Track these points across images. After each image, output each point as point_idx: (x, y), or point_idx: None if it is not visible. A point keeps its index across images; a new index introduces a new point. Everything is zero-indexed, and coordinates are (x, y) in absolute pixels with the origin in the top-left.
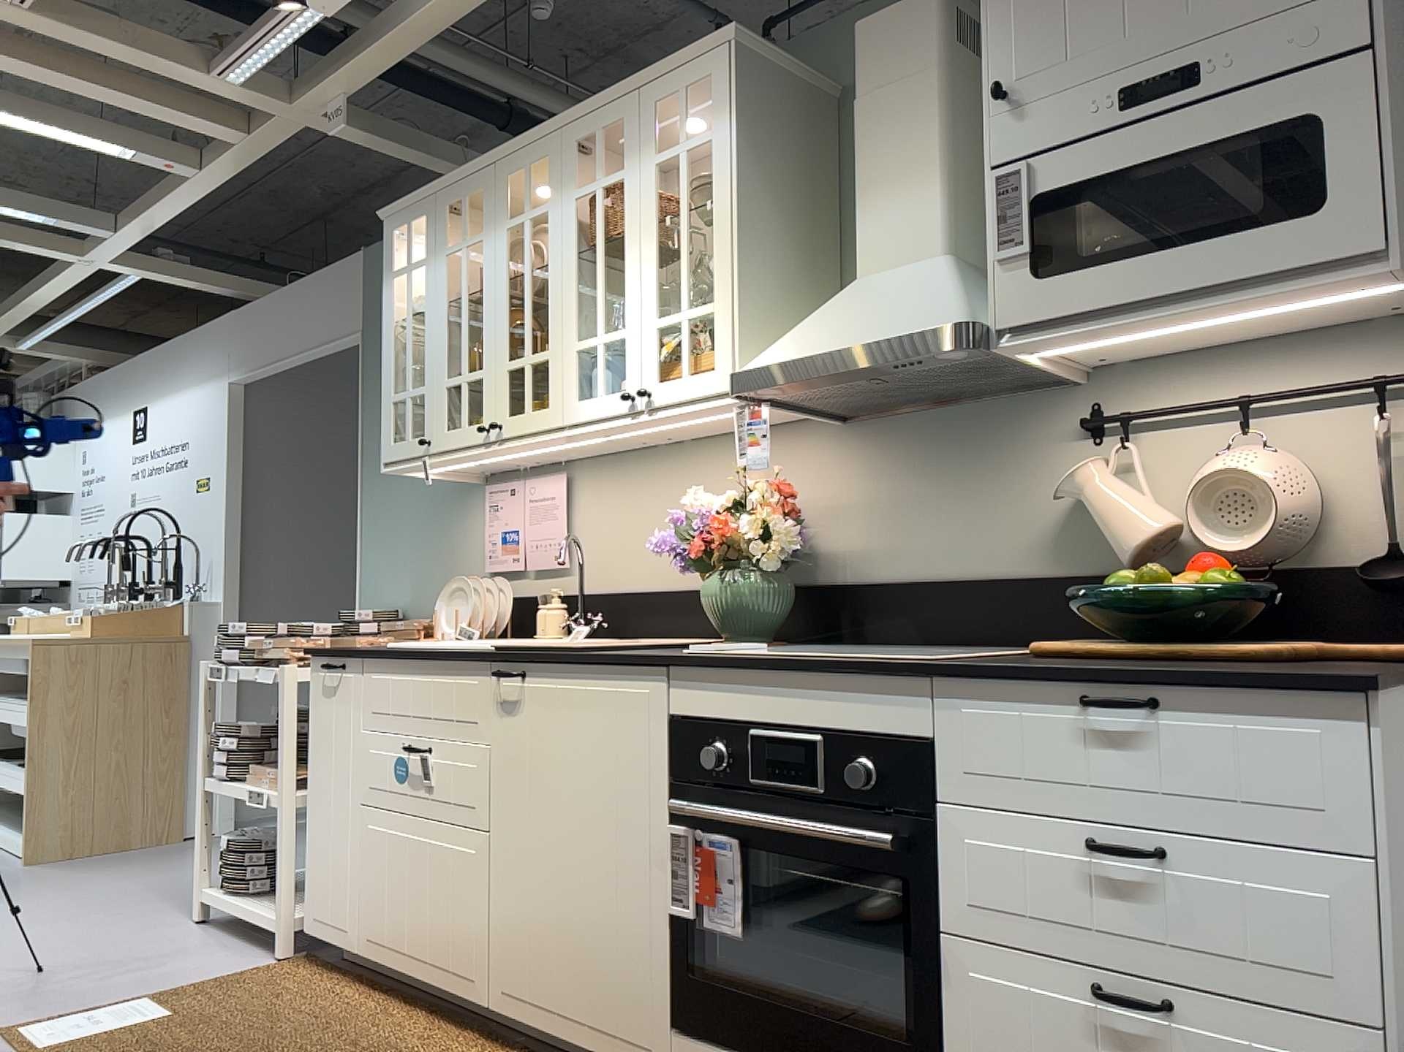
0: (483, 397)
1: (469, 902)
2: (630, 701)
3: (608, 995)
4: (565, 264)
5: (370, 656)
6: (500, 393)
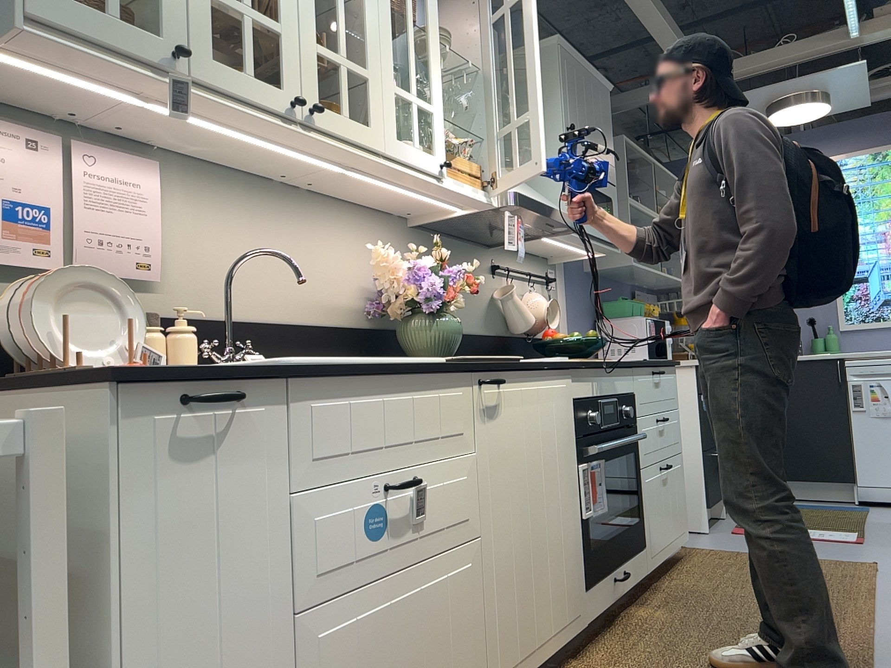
0: (281, 59)
1: (468, 620)
2: (560, 392)
3: (562, 600)
4: (382, 5)
5: (316, 375)
6: (309, 73)
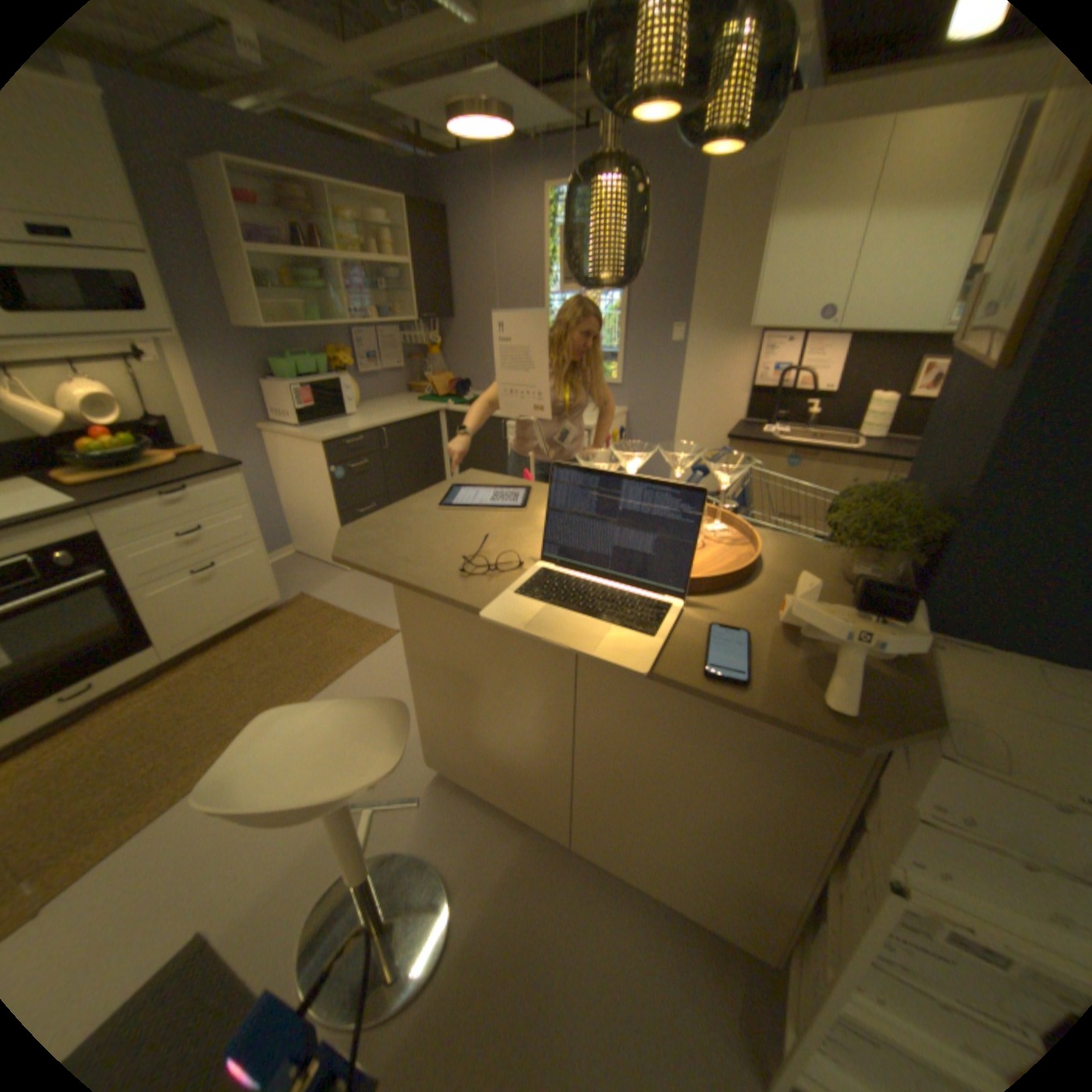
0: None
1: None
2: None
3: None
4: None
5: None
6: None
